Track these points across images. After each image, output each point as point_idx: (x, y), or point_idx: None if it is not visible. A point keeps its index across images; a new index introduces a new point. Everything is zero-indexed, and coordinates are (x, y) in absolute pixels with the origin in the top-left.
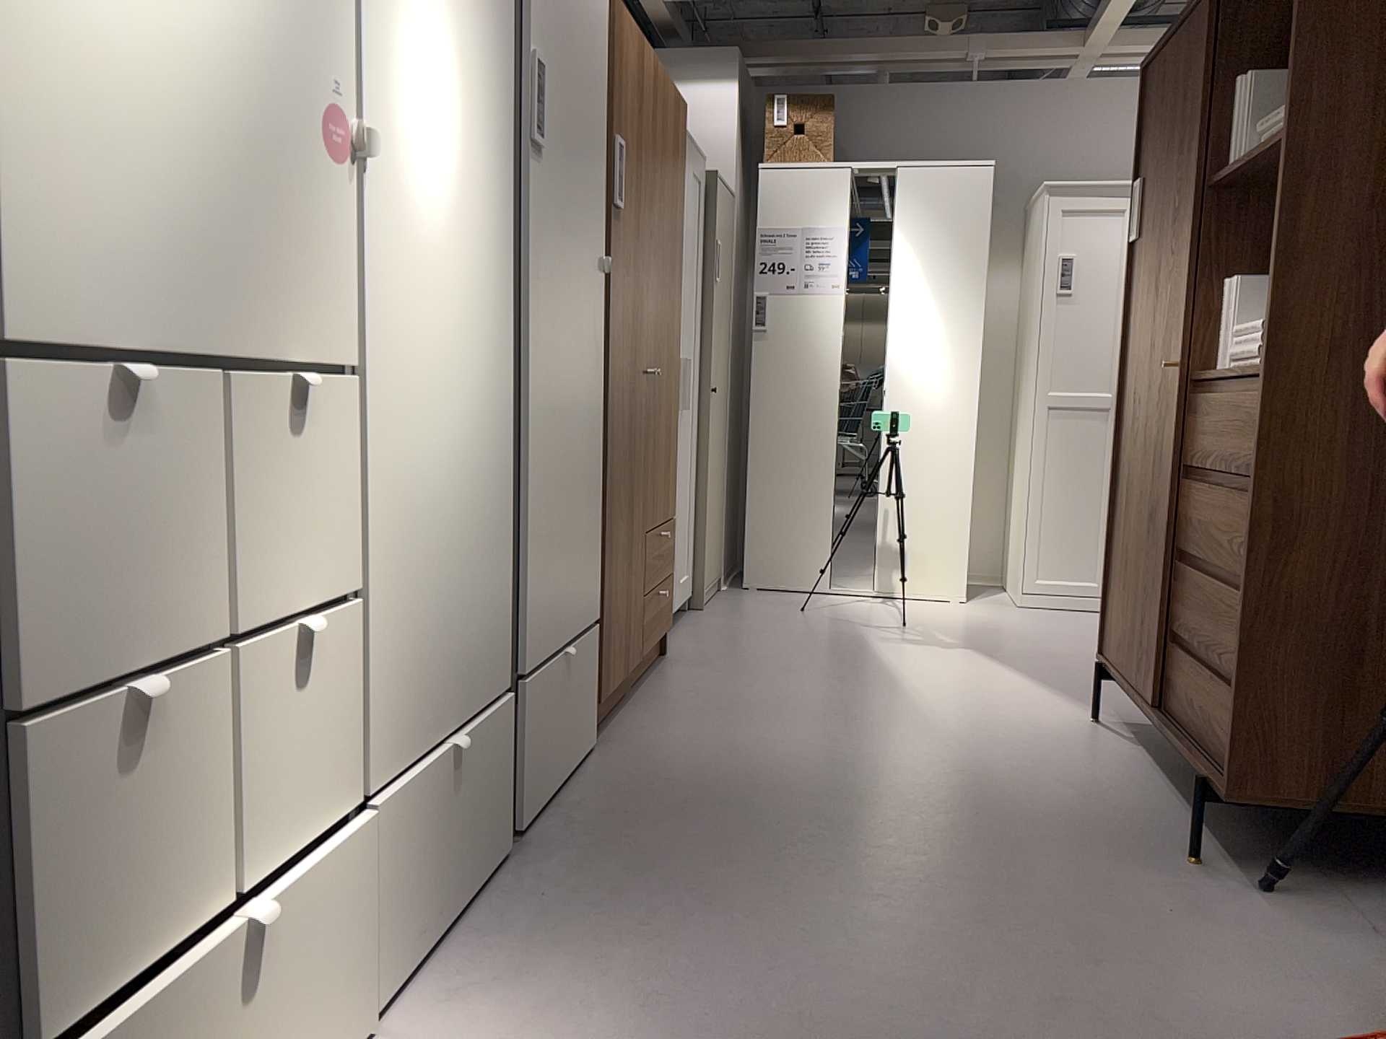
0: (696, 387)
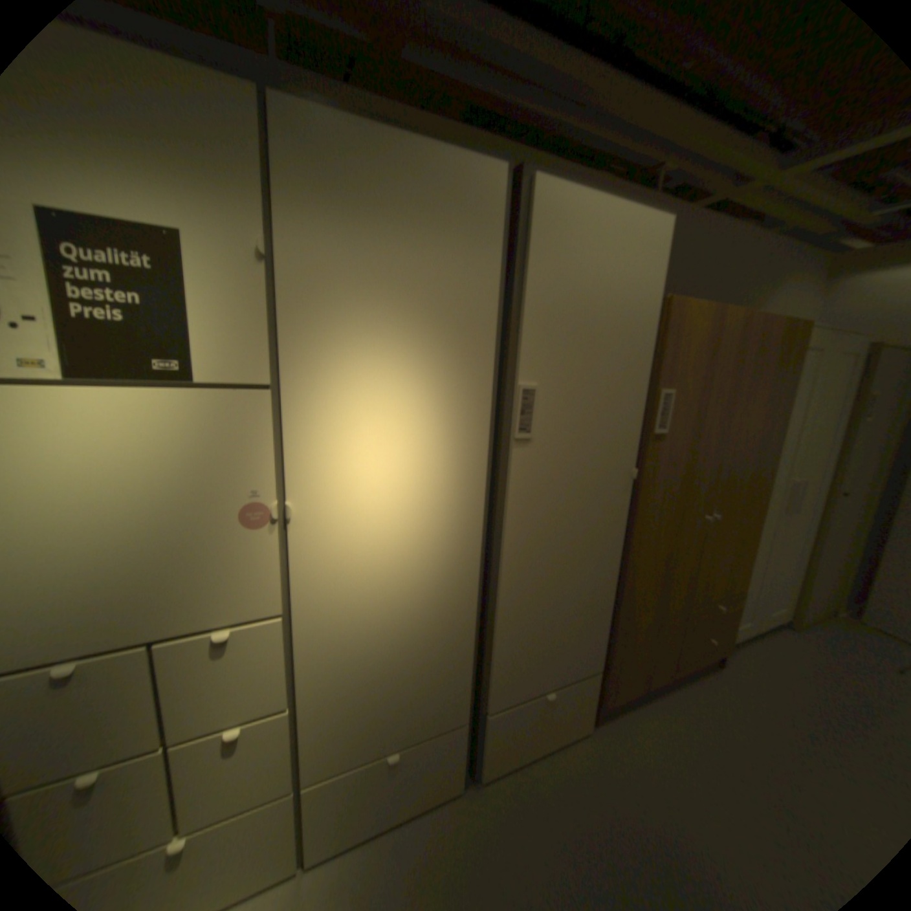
0: (824, 495)
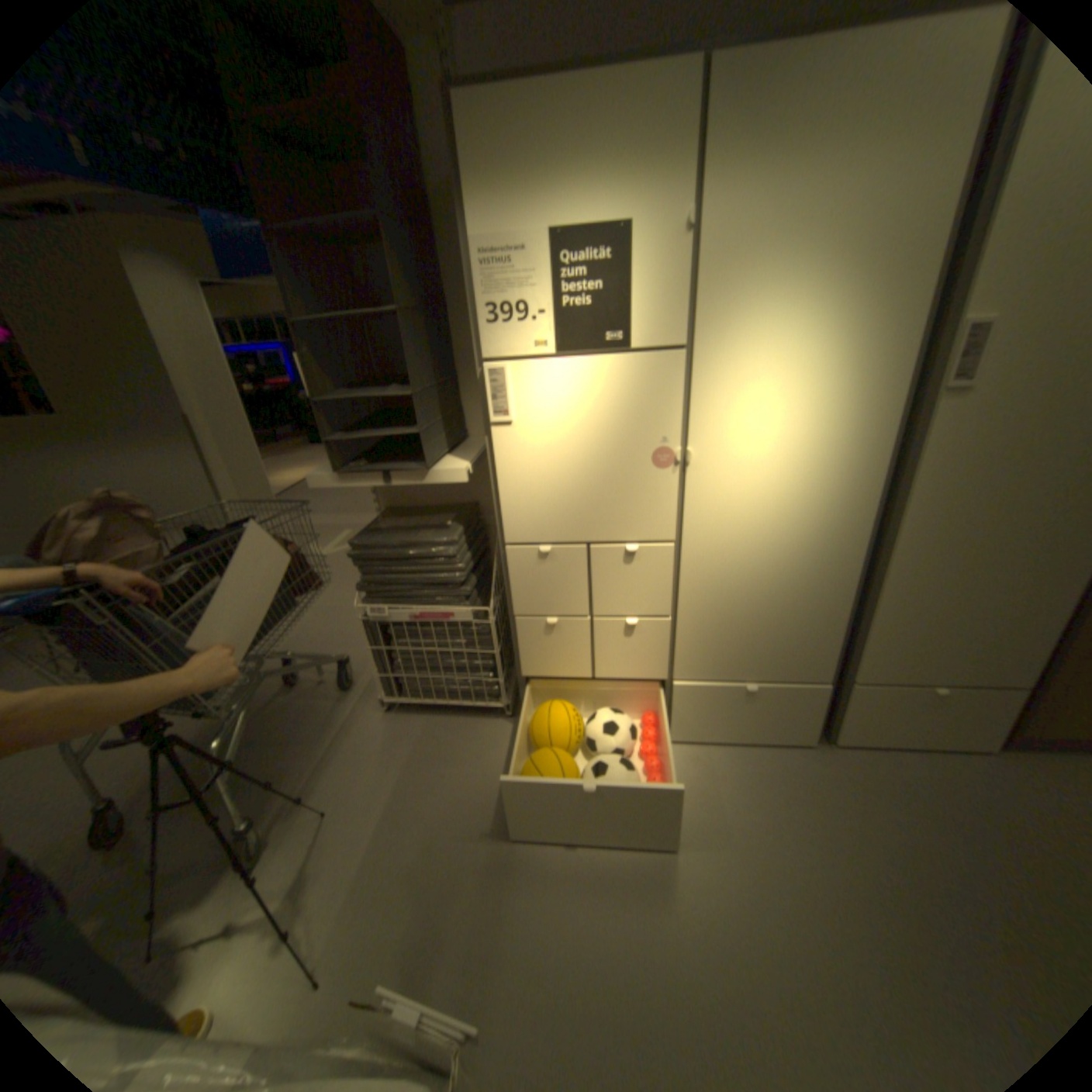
0: None
